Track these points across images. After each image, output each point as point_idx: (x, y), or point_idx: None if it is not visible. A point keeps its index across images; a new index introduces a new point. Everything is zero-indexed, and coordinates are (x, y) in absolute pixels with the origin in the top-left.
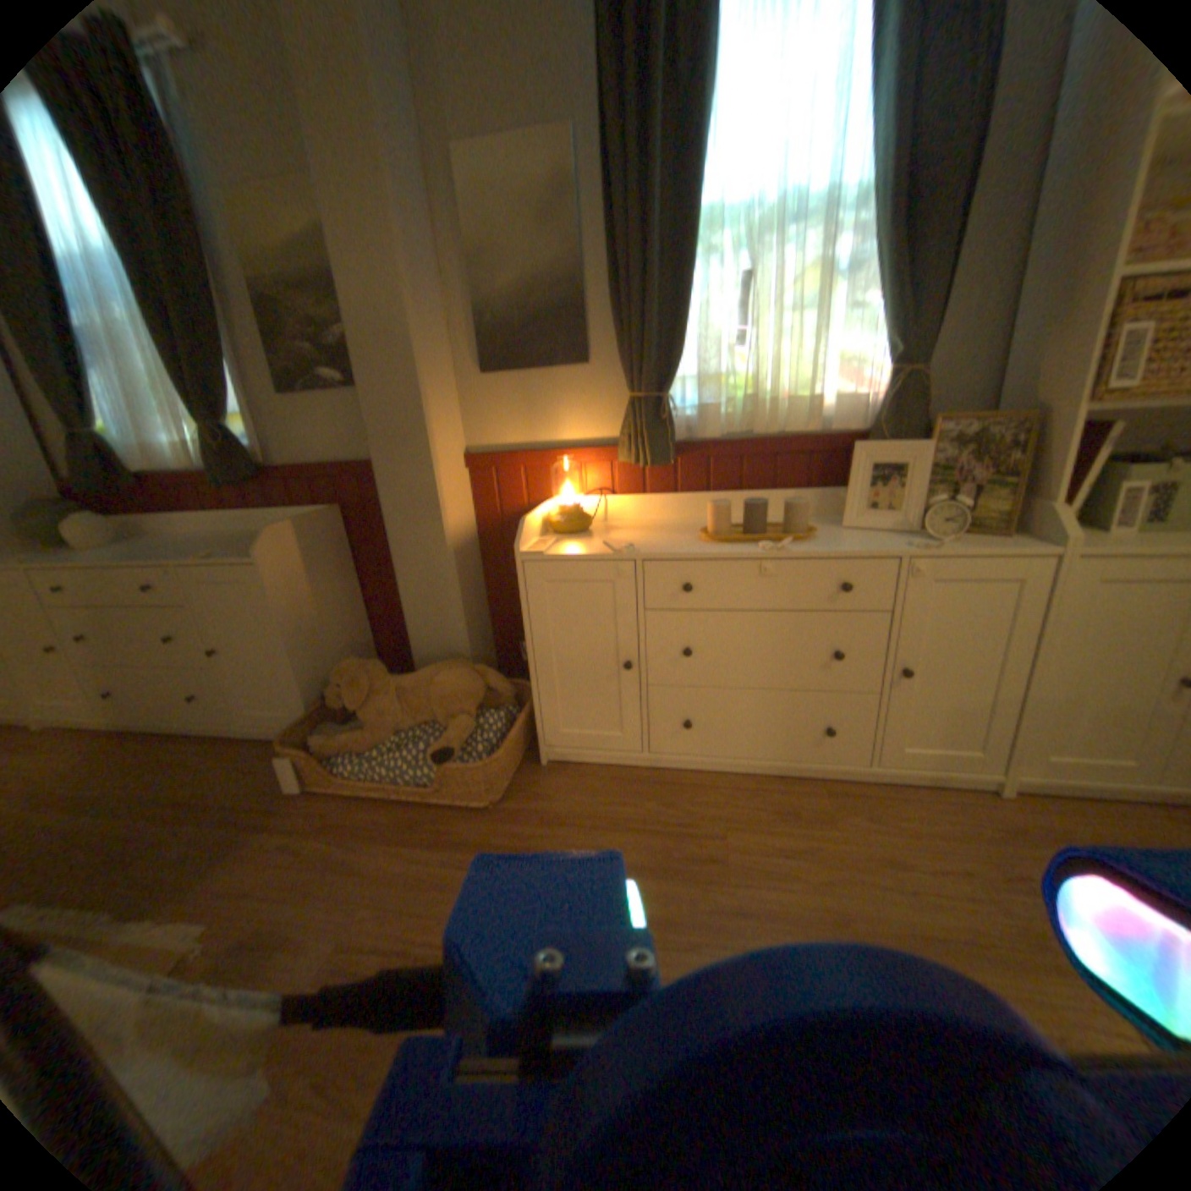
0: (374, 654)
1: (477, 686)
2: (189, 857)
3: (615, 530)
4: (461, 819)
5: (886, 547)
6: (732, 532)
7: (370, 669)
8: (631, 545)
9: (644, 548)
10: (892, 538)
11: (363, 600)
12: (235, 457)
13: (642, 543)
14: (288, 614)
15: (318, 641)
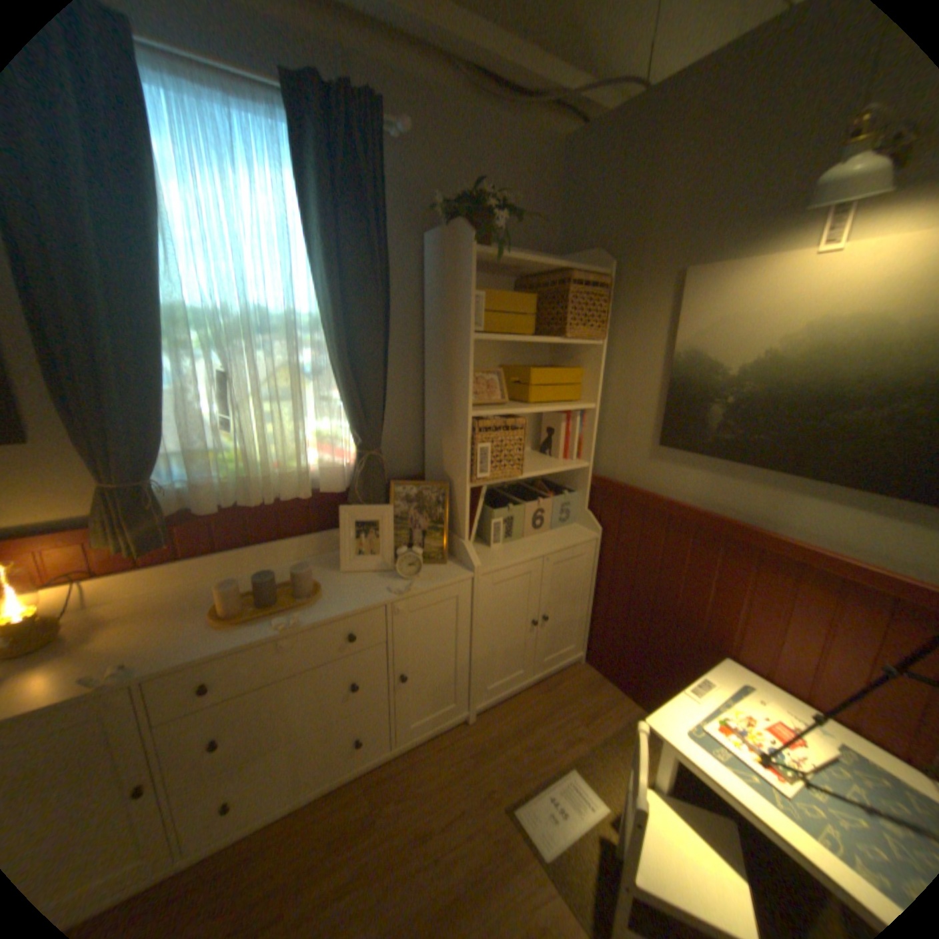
0: None
1: None
2: None
3: (97, 627)
4: None
5: (374, 597)
6: (243, 609)
7: None
8: (121, 668)
9: (139, 664)
10: (377, 580)
11: None
12: None
13: (136, 652)
14: None
15: None
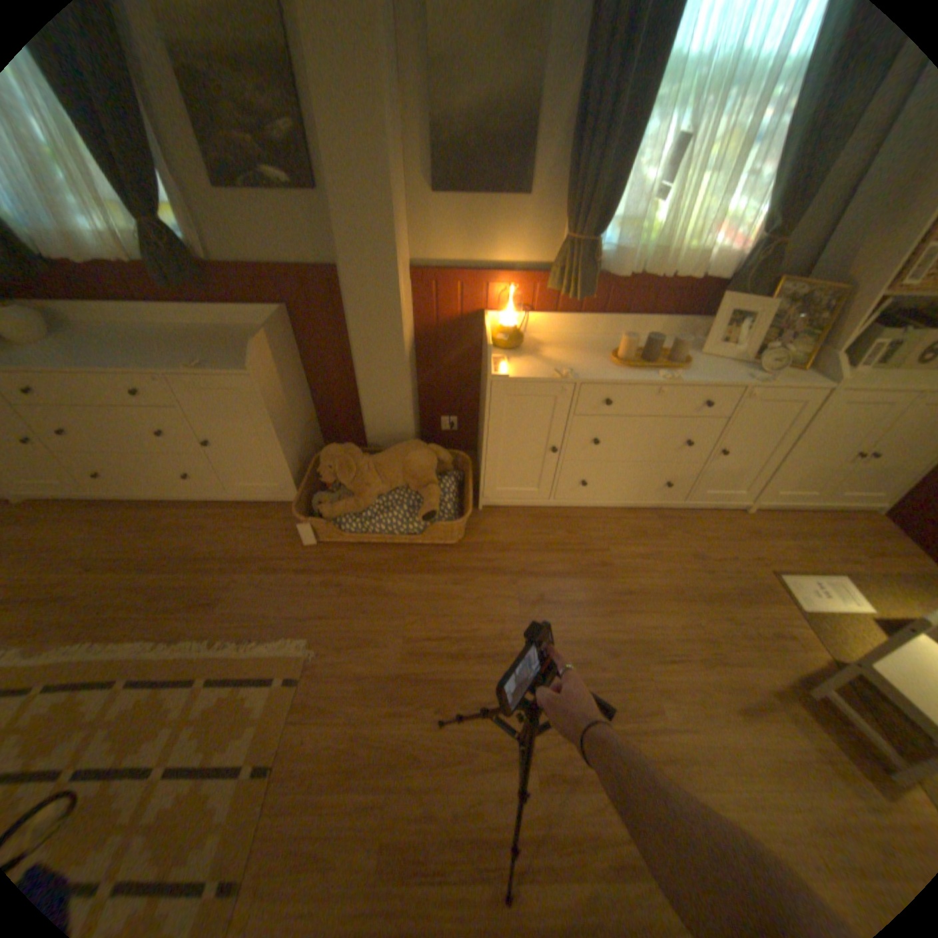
0: (317, 427)
1: (433, 462)
2: (256, 597)
3: (537, 345)
4: (439, 552)
5: (735, 378)
6: (633, 358)
7: (350, 453)
8: (569, 370)
9: (577, 372)
10: (734, 367)
11: (306, 386)
12: (177, 256)
13: (571, 365)
14: (273, 412)
15: (290, 427)
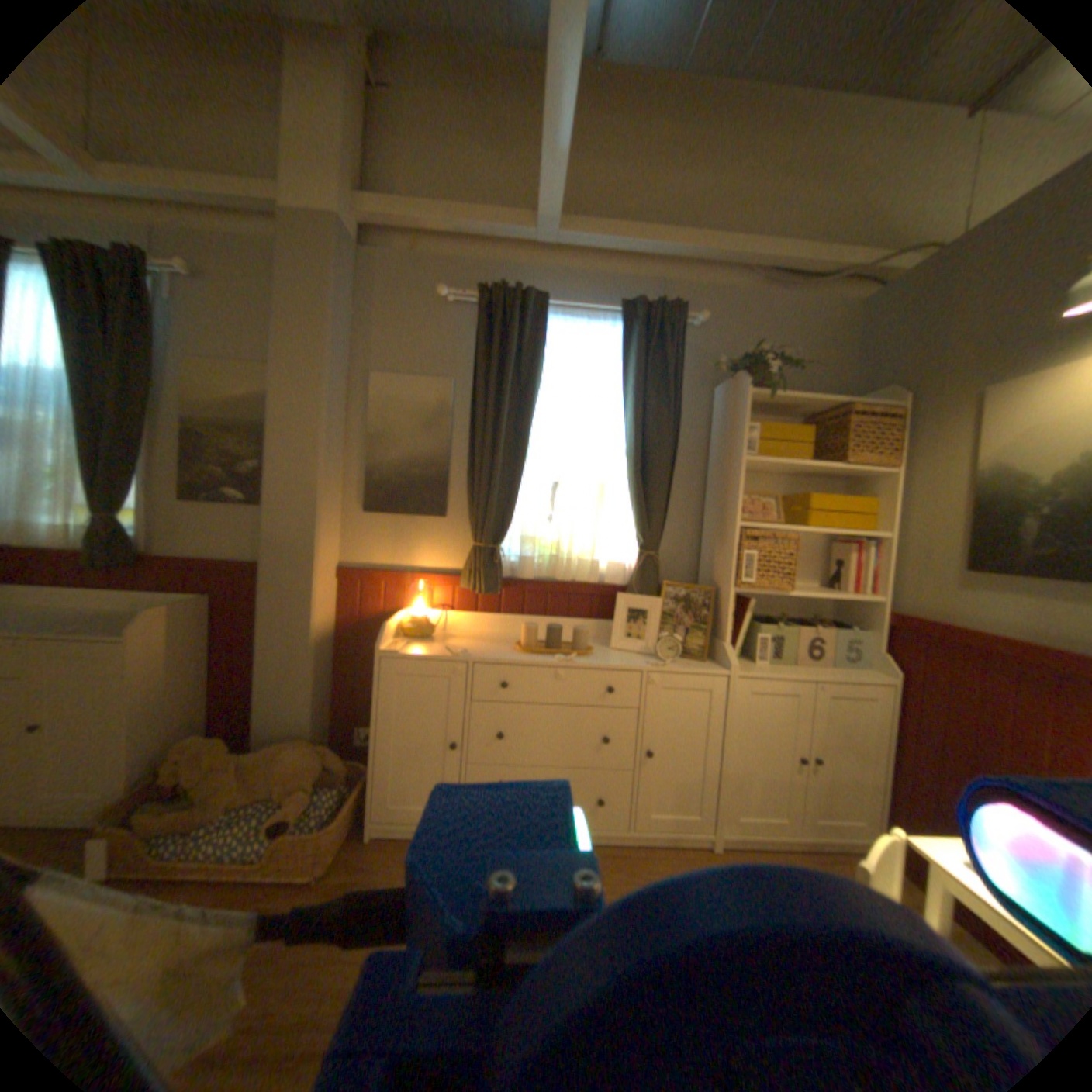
0: (204, 737)
1: (317, 766)
2: None
3: (452, 637)
4: (283, 898)
5: (634, 664)
6: (537, 646)
7: (214, 748)
8: (466, 651)
9: (475, 654)
10: (639, 658)
11: (207, 684)
12: (119, 547)
13: (473, 650)
14: (140, 692)
15: (158, 720)
